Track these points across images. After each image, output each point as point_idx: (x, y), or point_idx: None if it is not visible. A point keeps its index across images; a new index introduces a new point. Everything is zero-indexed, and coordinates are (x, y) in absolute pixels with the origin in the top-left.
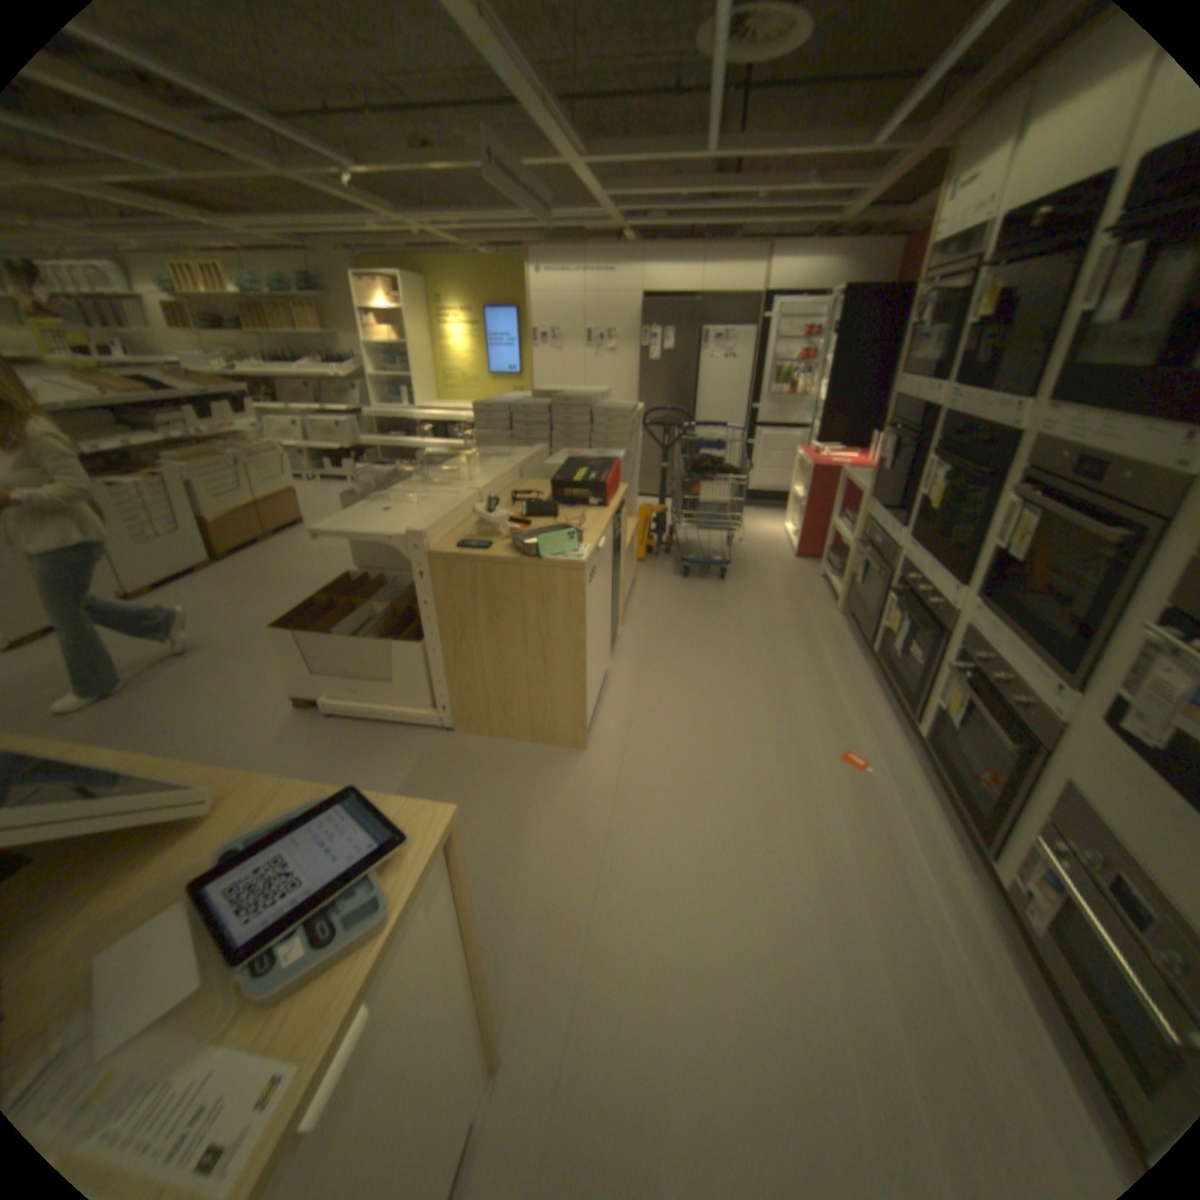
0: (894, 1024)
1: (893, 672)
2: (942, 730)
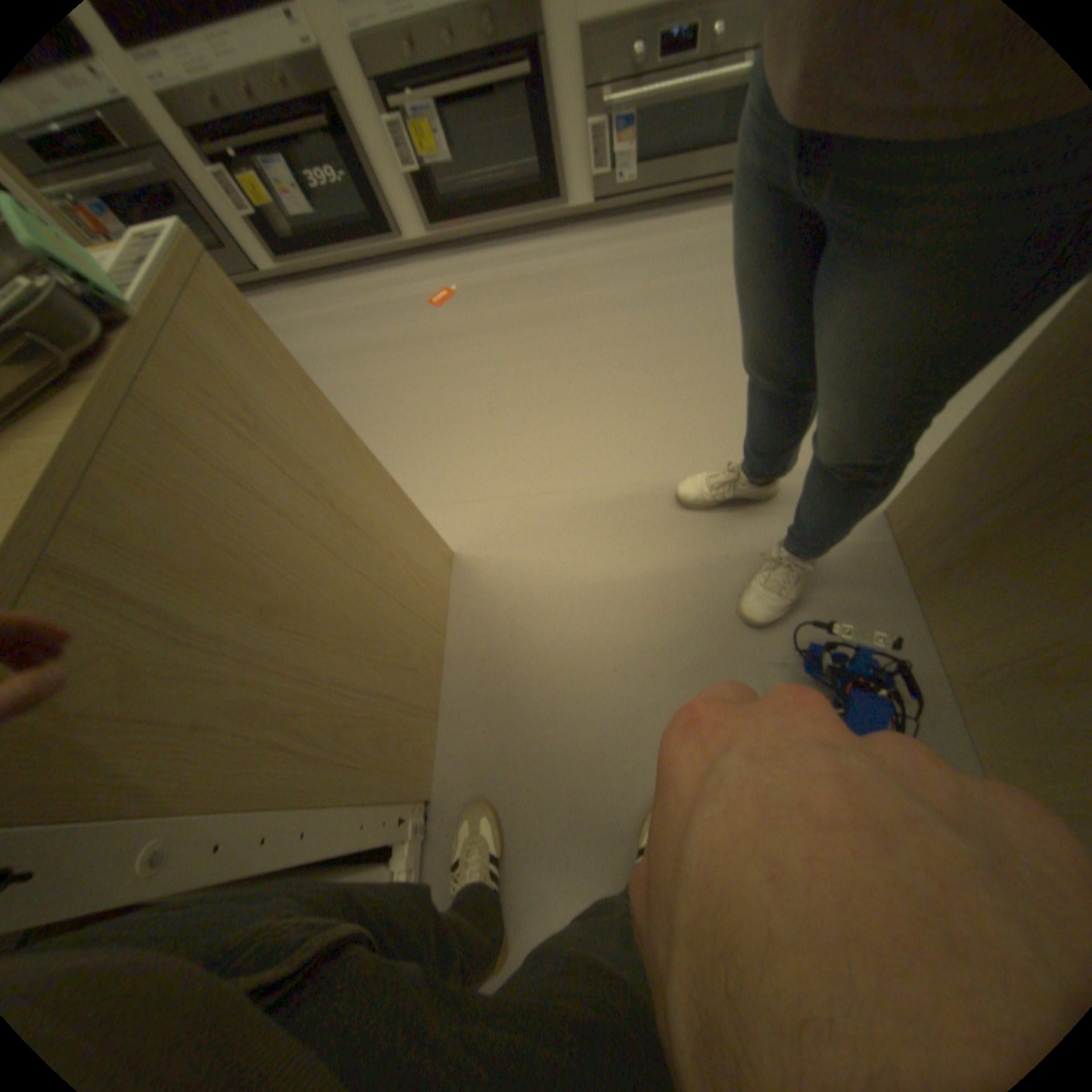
0: (706, 275)
1: (316, 243)
2: (423, 202)
